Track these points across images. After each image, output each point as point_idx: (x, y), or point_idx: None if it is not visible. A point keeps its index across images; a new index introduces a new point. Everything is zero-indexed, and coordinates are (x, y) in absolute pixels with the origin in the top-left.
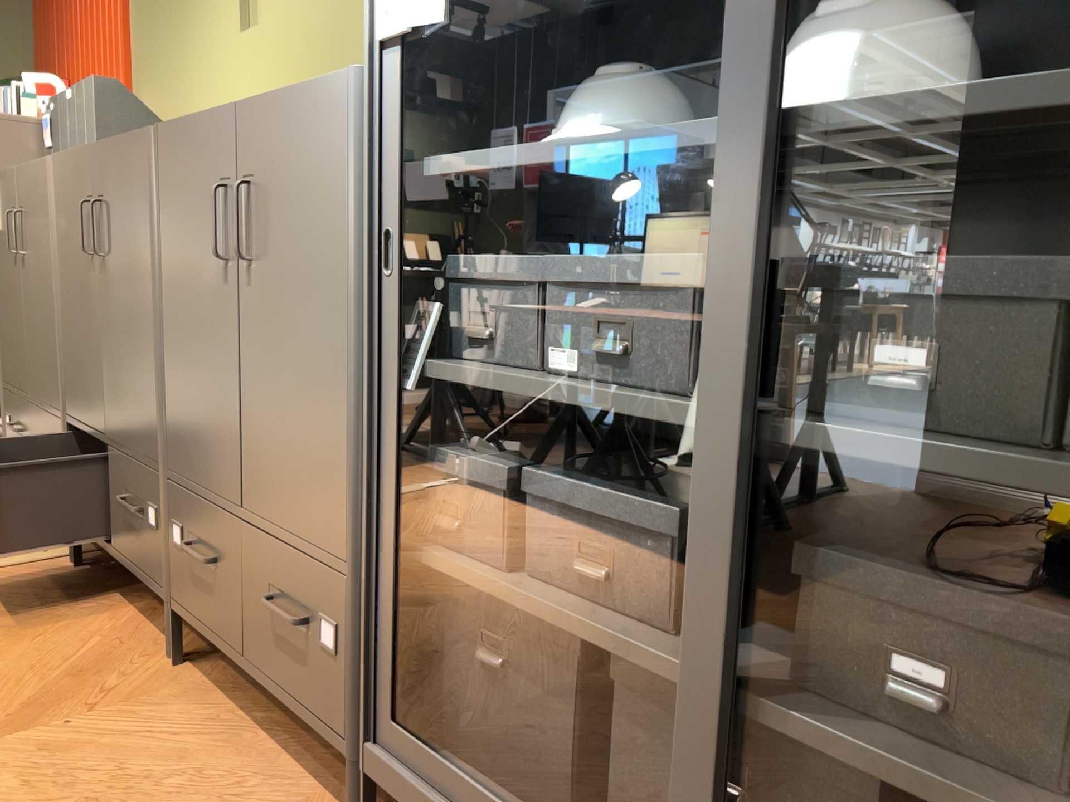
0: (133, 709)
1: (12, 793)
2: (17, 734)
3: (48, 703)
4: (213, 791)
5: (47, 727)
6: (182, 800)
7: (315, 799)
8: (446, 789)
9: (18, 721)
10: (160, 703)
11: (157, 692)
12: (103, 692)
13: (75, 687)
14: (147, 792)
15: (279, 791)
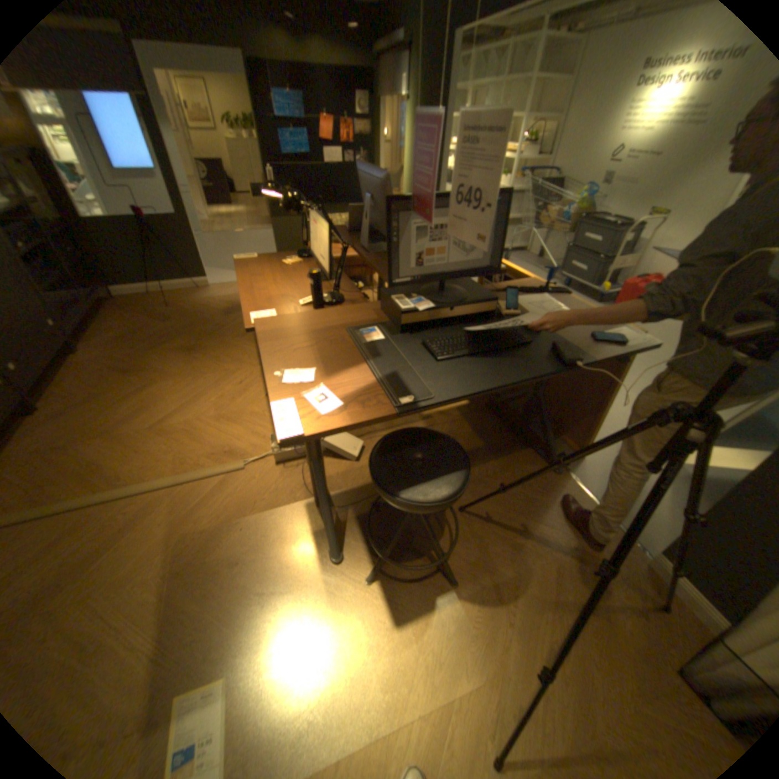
0: (66, 397)
1: (110, 379)
2: (95, 395)
3: (80, 404)
4: (80, 370)
5: (88, 396)
6: (86, 370)
7: (68, 364)
8: (70, 320)
9: (91, 399)
10: (58, 397)
11: (54, 402)
12: (64, 405)
13: (68, 410)
14: (89, 373)
15: (70, 367)
